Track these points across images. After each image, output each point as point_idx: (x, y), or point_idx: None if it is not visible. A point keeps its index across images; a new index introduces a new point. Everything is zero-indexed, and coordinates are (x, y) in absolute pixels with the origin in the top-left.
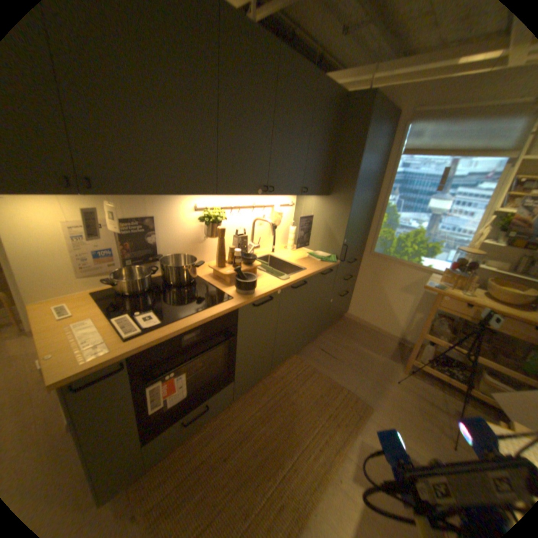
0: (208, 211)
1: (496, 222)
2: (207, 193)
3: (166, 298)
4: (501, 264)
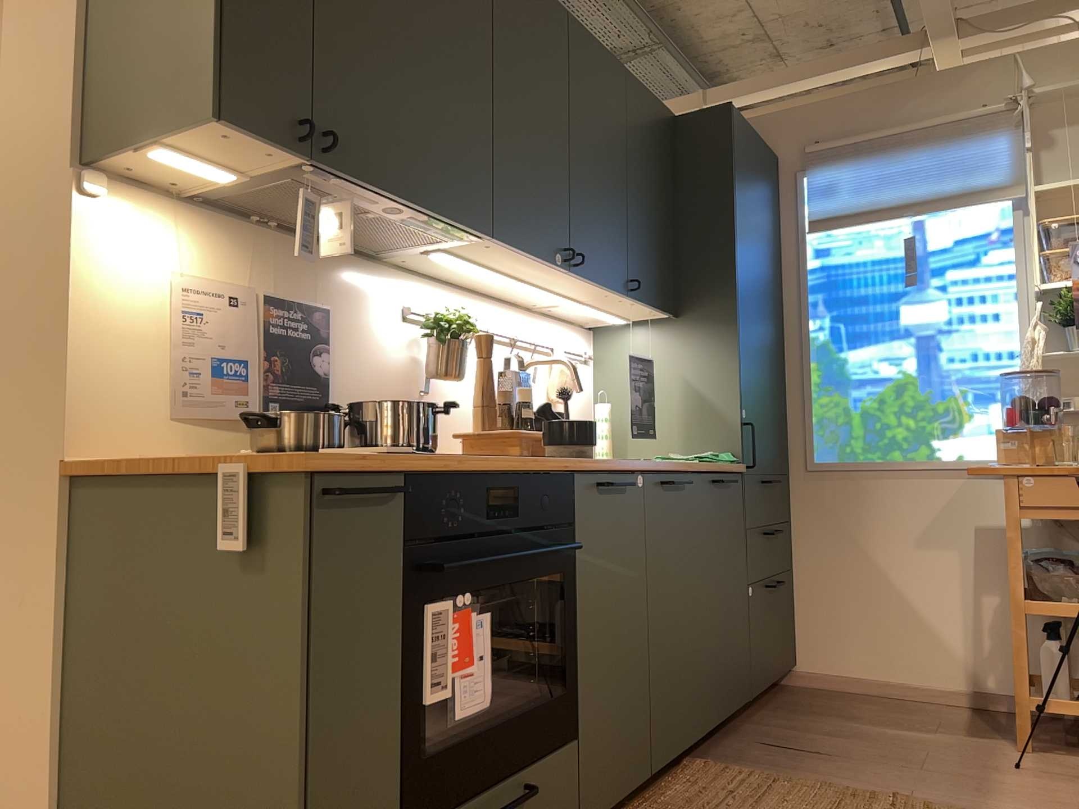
0: (439, 313)
1: (1048, 318)
2: (470, 235)
3: None
4: None
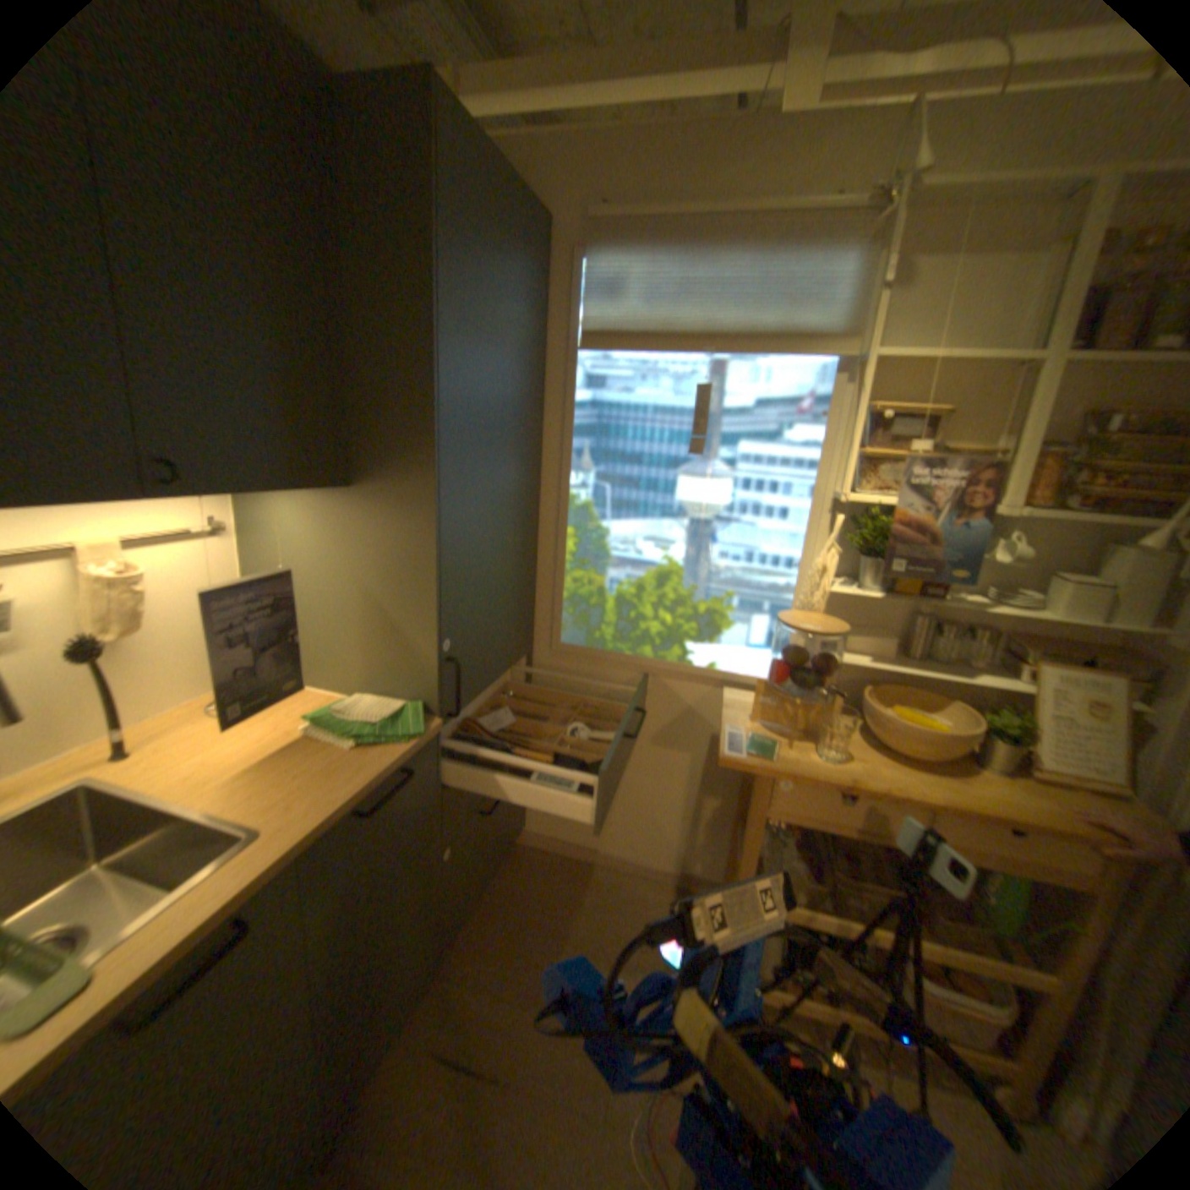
0: None
1: (844, 531)
2: None
3: None
4: (876, 642)
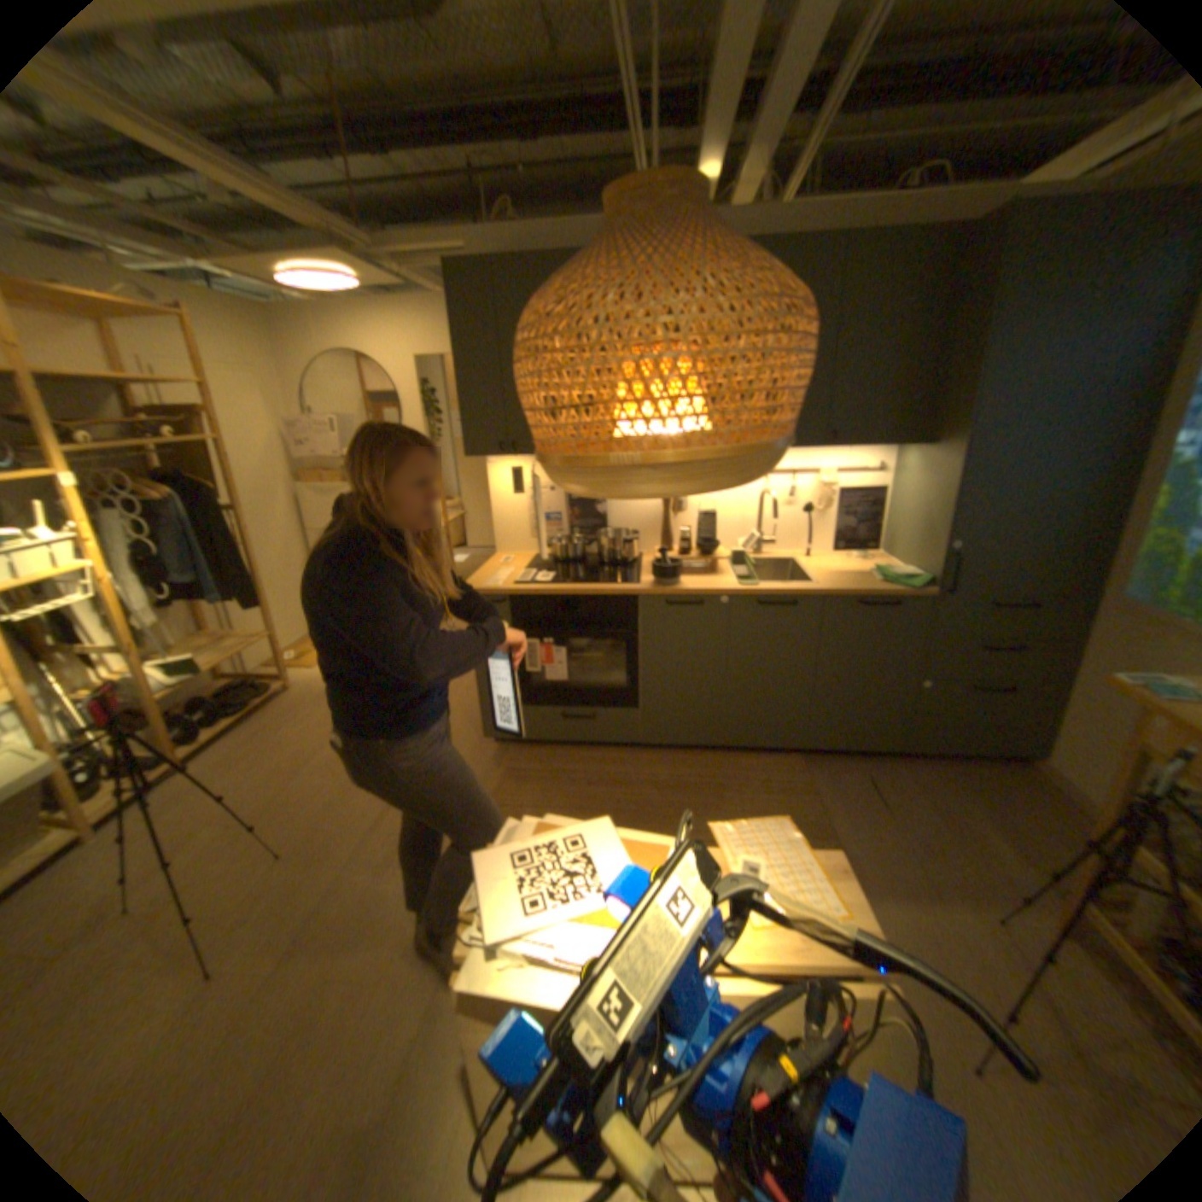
0: None
1: None
2: None
3: (589, 575)
4: None
